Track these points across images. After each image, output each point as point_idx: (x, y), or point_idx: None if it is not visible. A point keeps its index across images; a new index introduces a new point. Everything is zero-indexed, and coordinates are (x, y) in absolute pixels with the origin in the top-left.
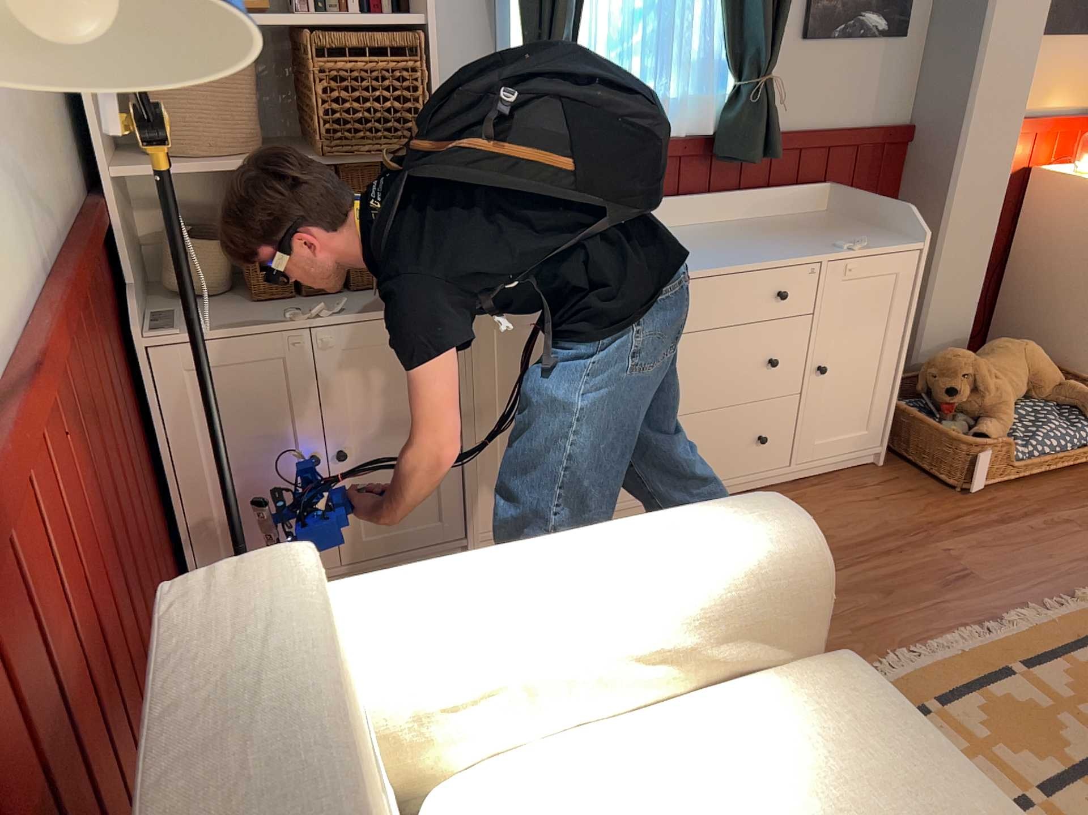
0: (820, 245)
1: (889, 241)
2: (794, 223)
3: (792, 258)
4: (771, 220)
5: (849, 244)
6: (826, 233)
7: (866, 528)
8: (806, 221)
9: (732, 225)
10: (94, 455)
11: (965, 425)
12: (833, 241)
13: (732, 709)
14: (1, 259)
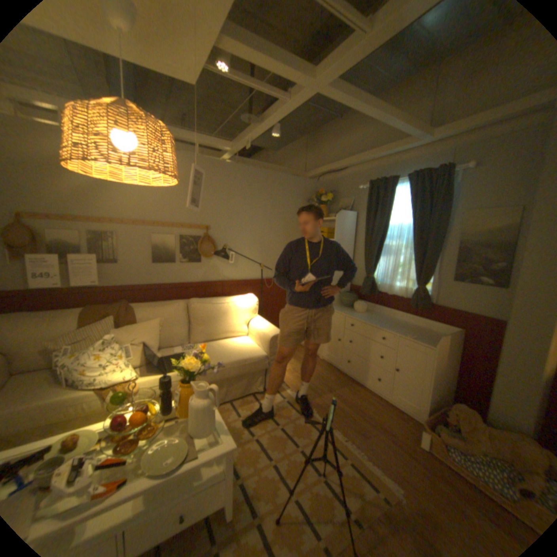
0: (408, 334)
1: (429, 343)
2: (433, 333)
3: (391, 331)
4: (430, 331)
5: (410, 336)
6: (425, 336)
7: (378, 419)
8: (438, 335)
9: (414, 326)
10: (265, 298)
11: (455, 437)
12: (414, 336)
13: (253, 346)
14: (256, 274)
